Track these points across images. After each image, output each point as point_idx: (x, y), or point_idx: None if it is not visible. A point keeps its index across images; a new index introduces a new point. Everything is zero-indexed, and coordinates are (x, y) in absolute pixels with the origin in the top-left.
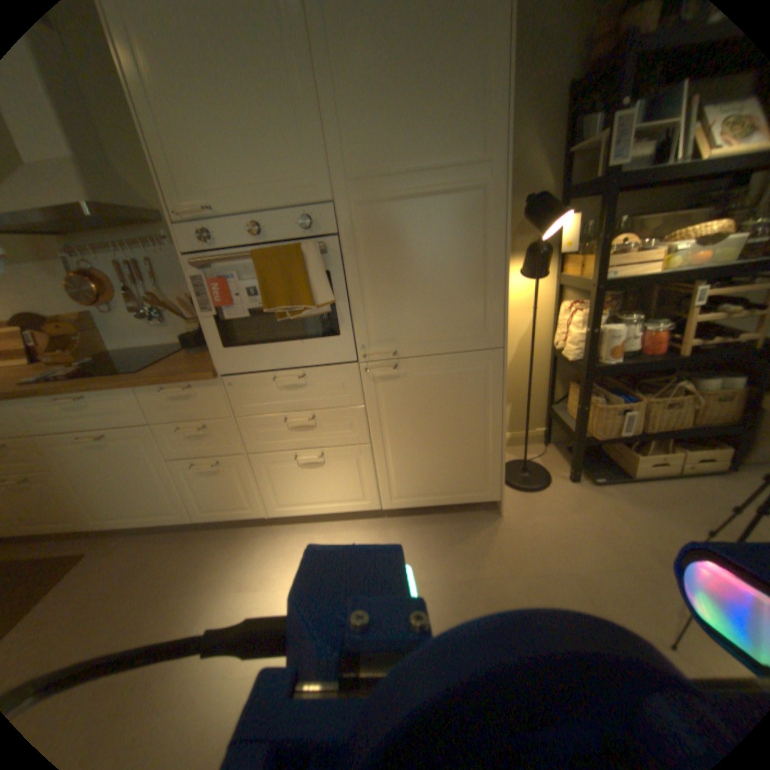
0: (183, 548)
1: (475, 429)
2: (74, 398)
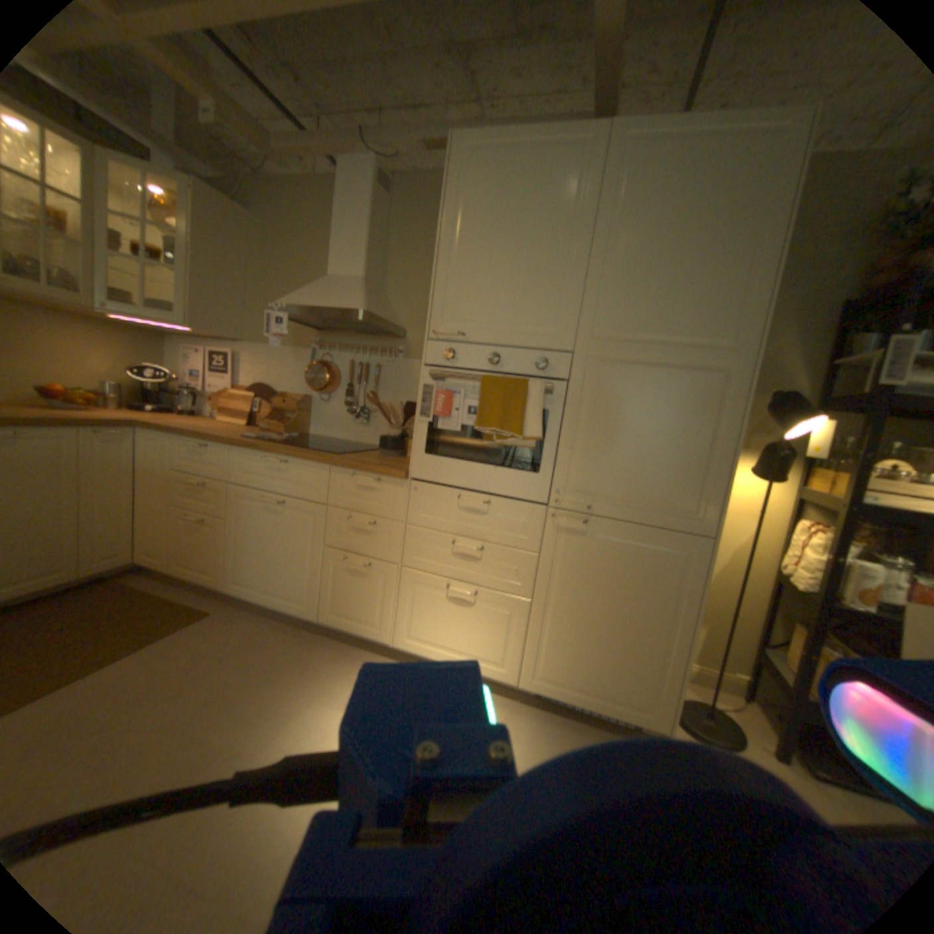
0: (298, 645)
1: (659, 626)
2: (281, 460)
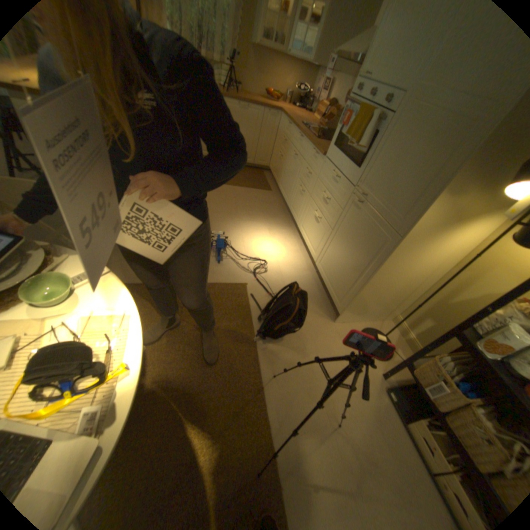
0: (281, 212)
1: (359, 268)
2: (302, 136)
